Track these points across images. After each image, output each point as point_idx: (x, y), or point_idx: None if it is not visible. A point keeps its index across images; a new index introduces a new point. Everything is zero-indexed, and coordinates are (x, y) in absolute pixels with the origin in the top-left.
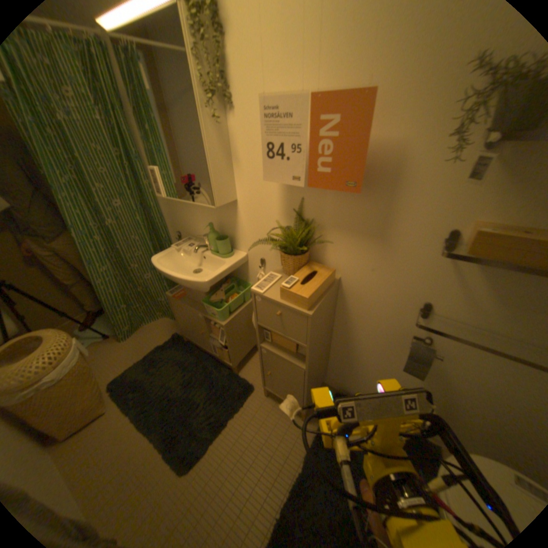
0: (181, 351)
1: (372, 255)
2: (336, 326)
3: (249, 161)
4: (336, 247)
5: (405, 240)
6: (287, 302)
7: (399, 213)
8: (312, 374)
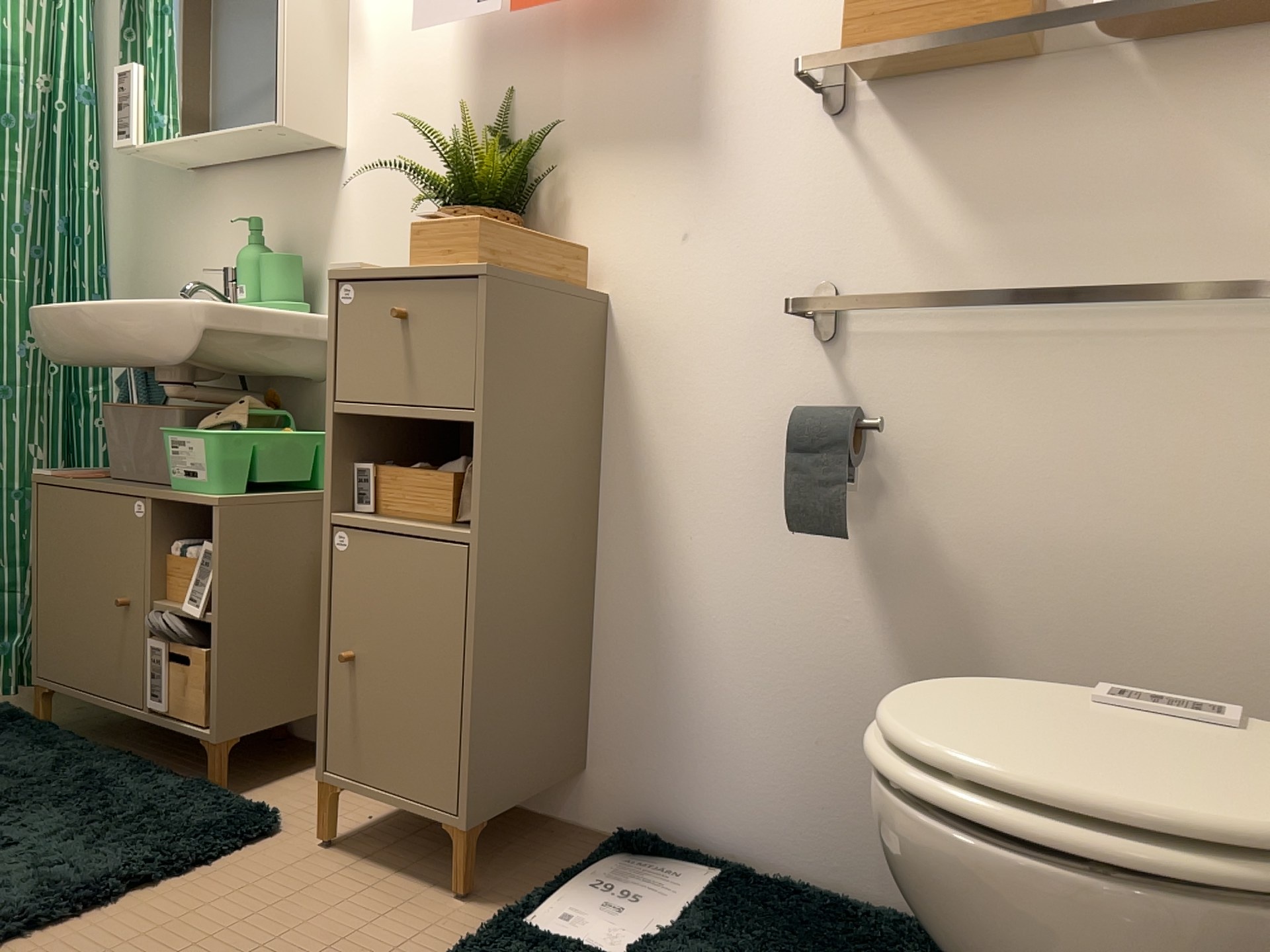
0: (25, 733)
1: (677, 196)
2: (608, 493)
3: (396, 44)
4: (595, 204)
5: (739, 127)
6: (430, 267)
7: (718, 66)
8: (505, 599)
